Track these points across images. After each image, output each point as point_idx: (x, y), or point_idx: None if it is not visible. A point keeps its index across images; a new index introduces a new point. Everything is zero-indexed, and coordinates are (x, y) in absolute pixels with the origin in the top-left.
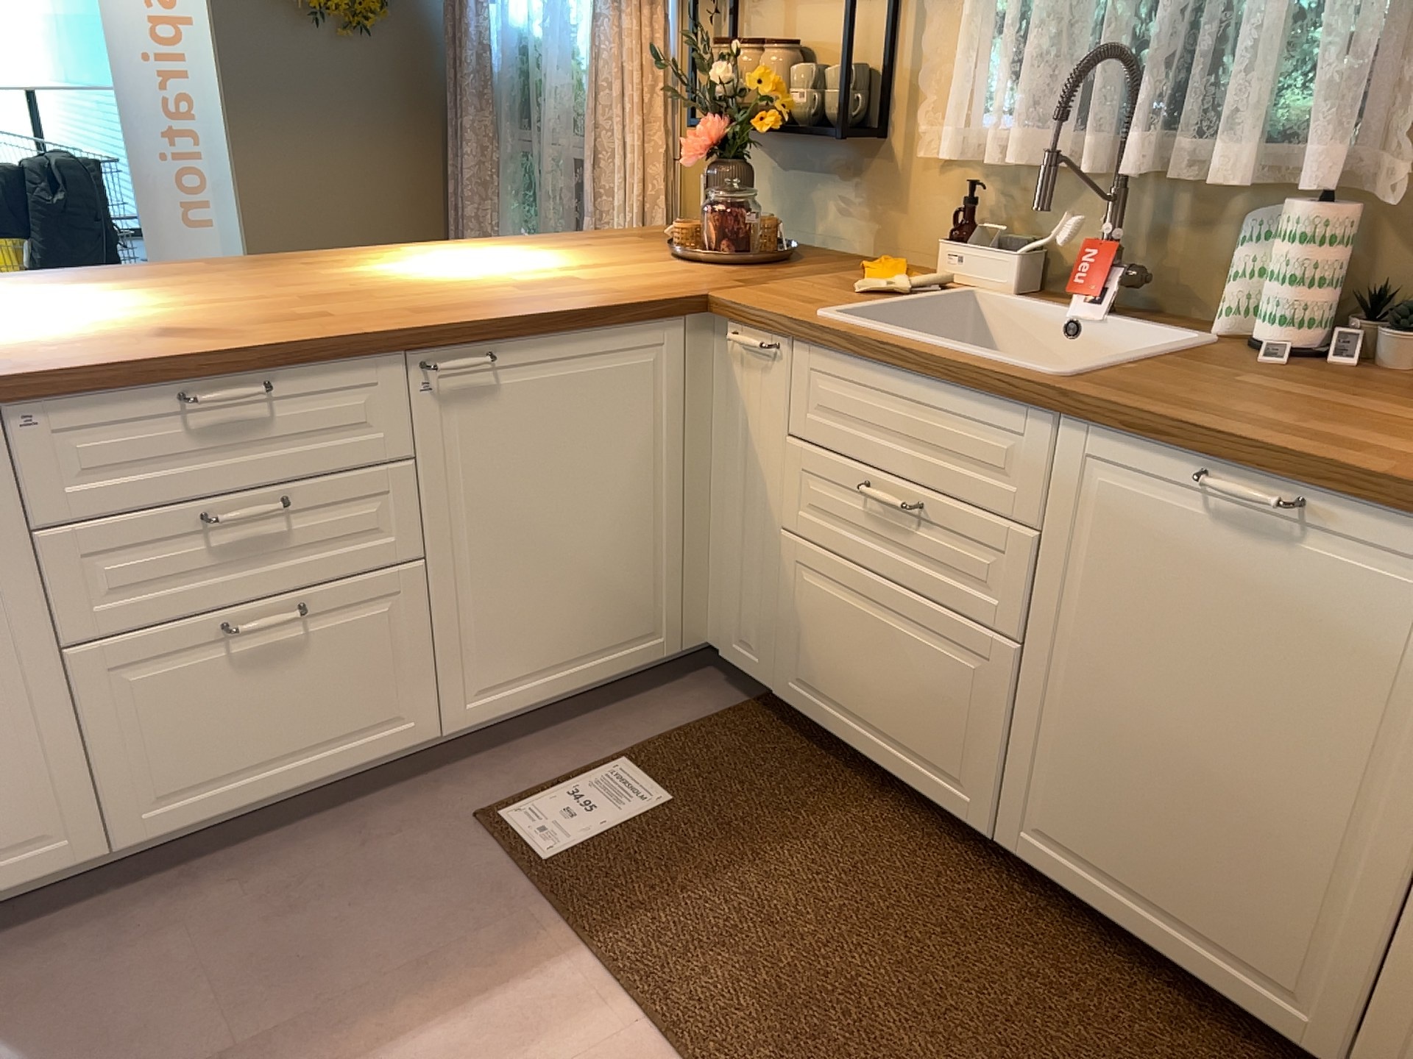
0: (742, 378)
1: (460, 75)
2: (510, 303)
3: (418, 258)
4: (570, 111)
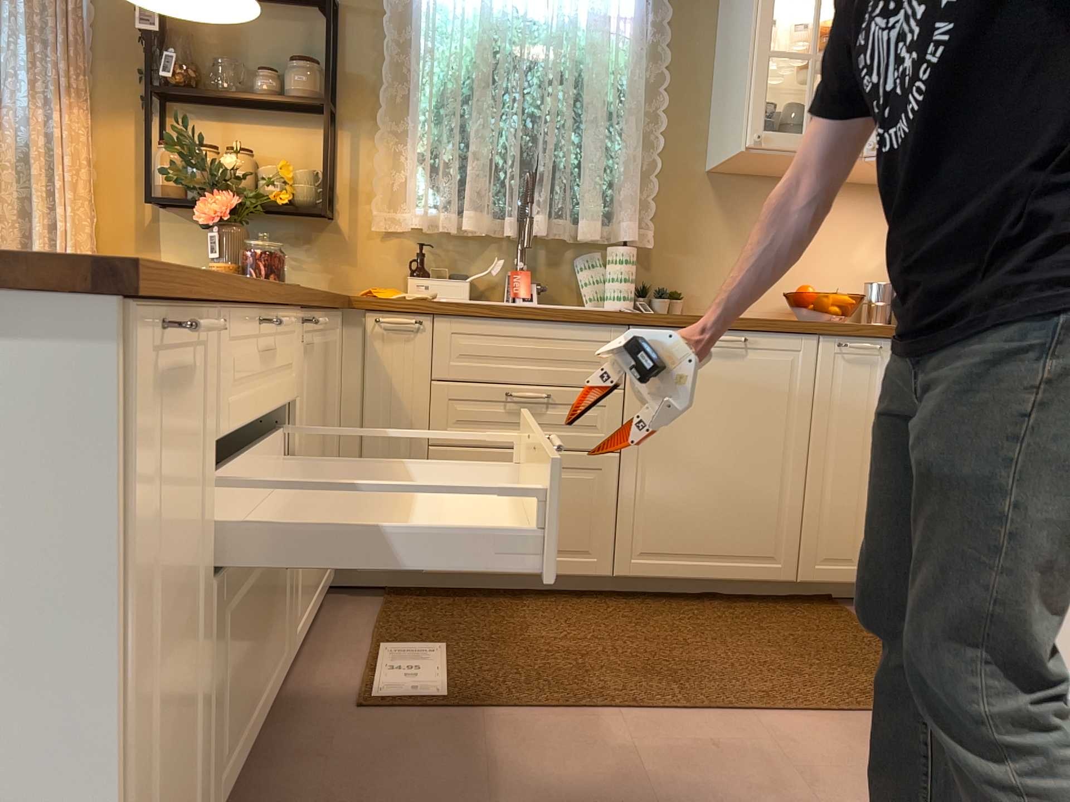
0: (382, 351)
1: None
2: None
3: None
4: None
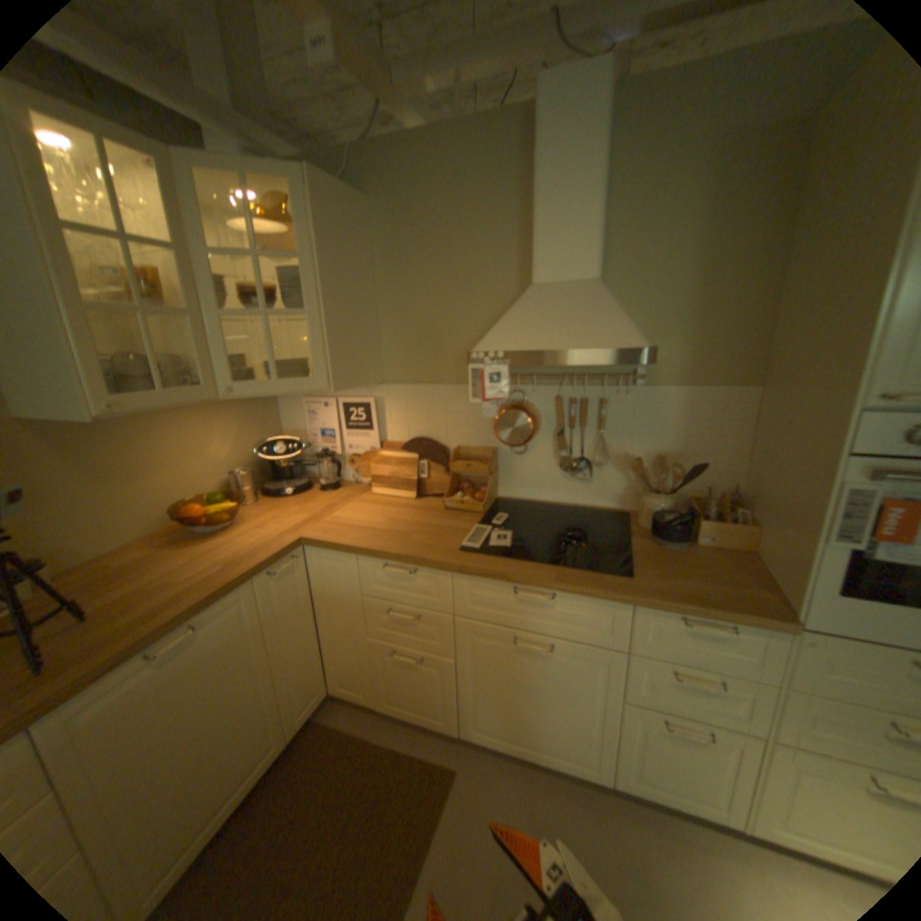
0: None
1: None
2: None
3: None
4: None
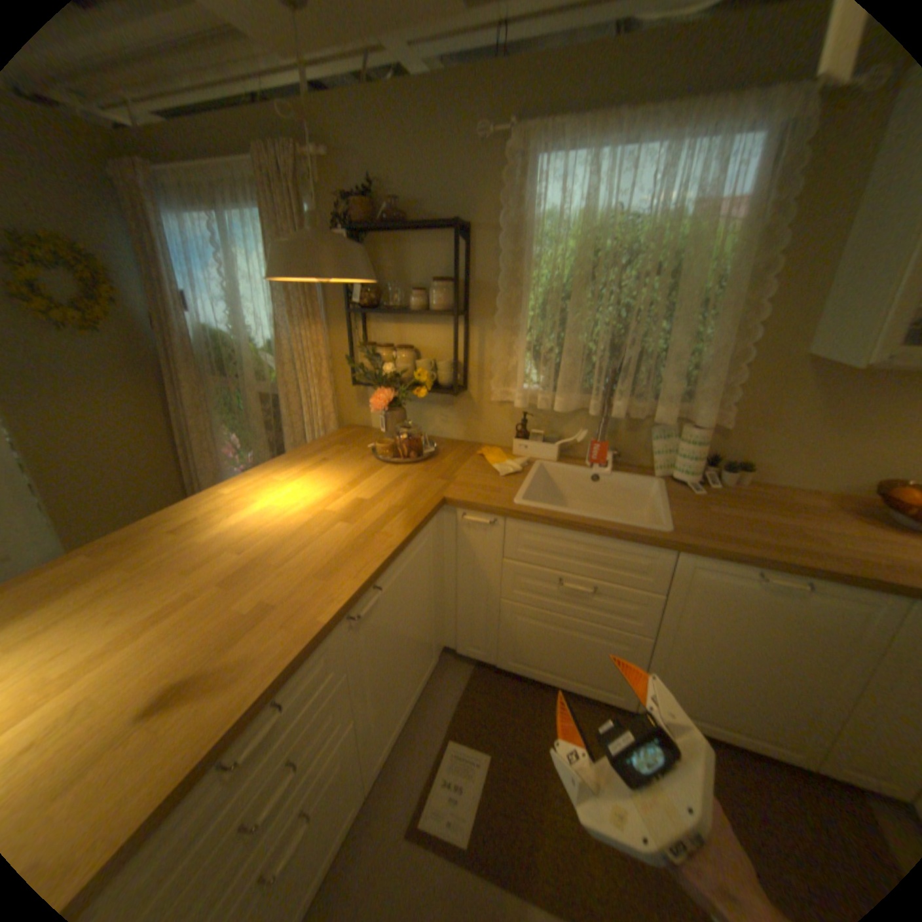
0: (469, 534)
1: (166, 349)
2: (363, 543)
3: (243, 501)
4: (254, 369)
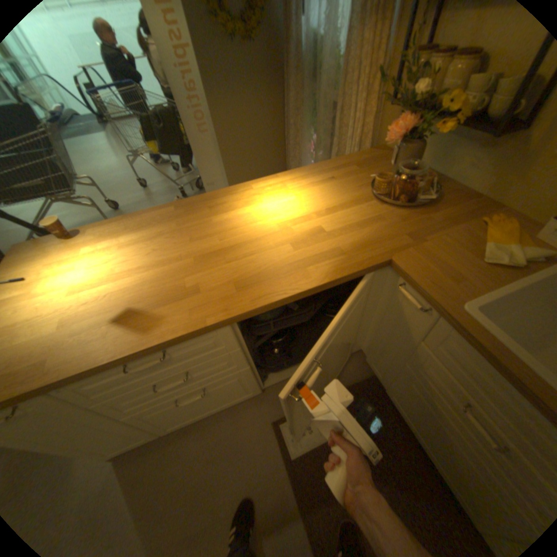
0: (402, 302)
1: (288, 55)
2: (284, 273)
3: (255, 198)
4: (332, 76)
